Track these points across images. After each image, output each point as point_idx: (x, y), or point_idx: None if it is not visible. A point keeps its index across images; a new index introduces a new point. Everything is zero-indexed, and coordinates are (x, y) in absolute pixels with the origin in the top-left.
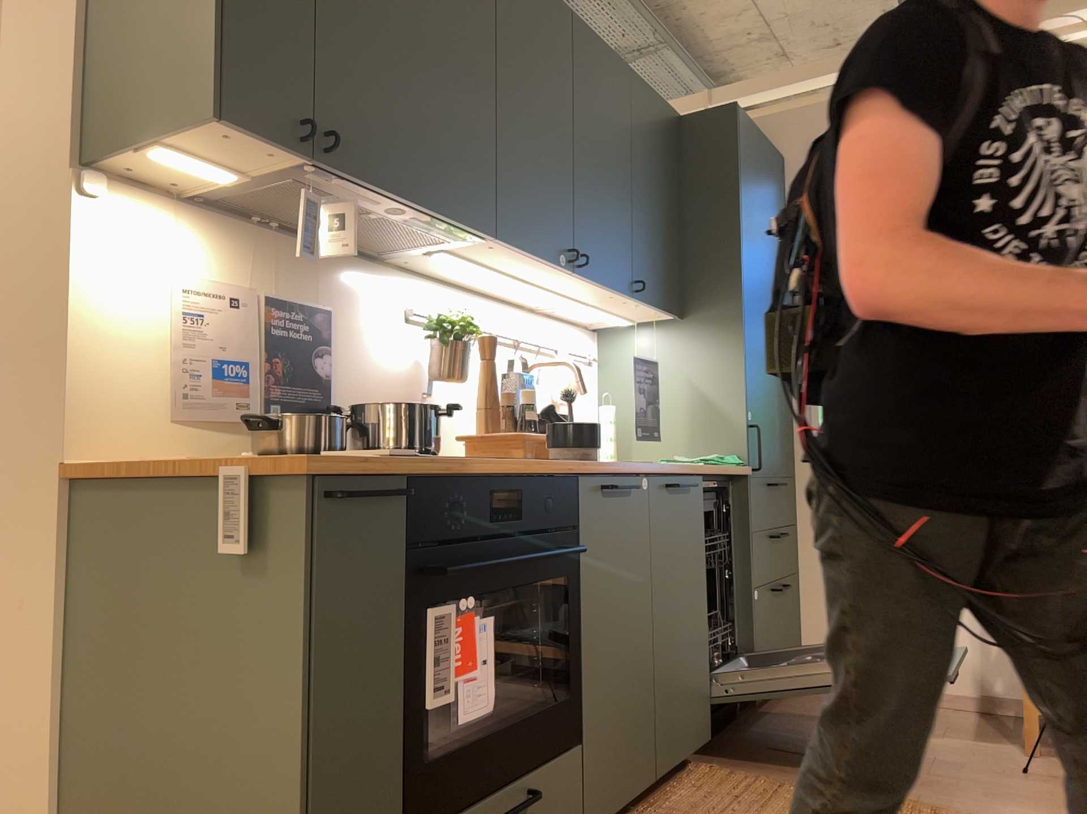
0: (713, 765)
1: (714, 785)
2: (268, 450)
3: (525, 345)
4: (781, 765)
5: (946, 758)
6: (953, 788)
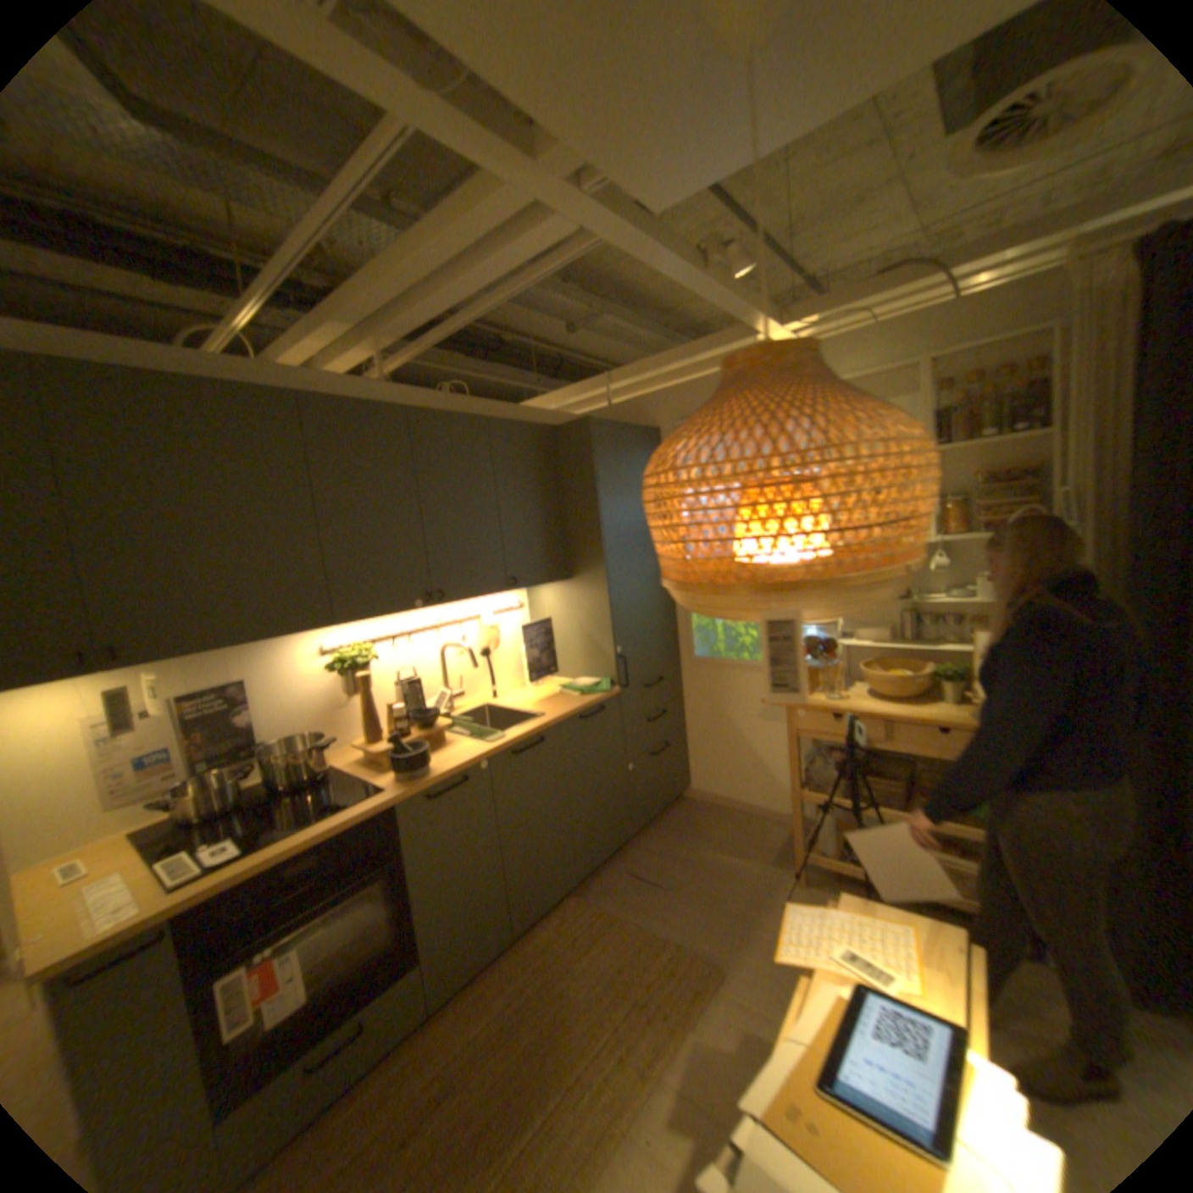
0: (582, 898)
1: (568, 925)
2: (174, 818)
3: (447, 624)
4: (625, 898)
5: (738, 890)
6: (723, 931)
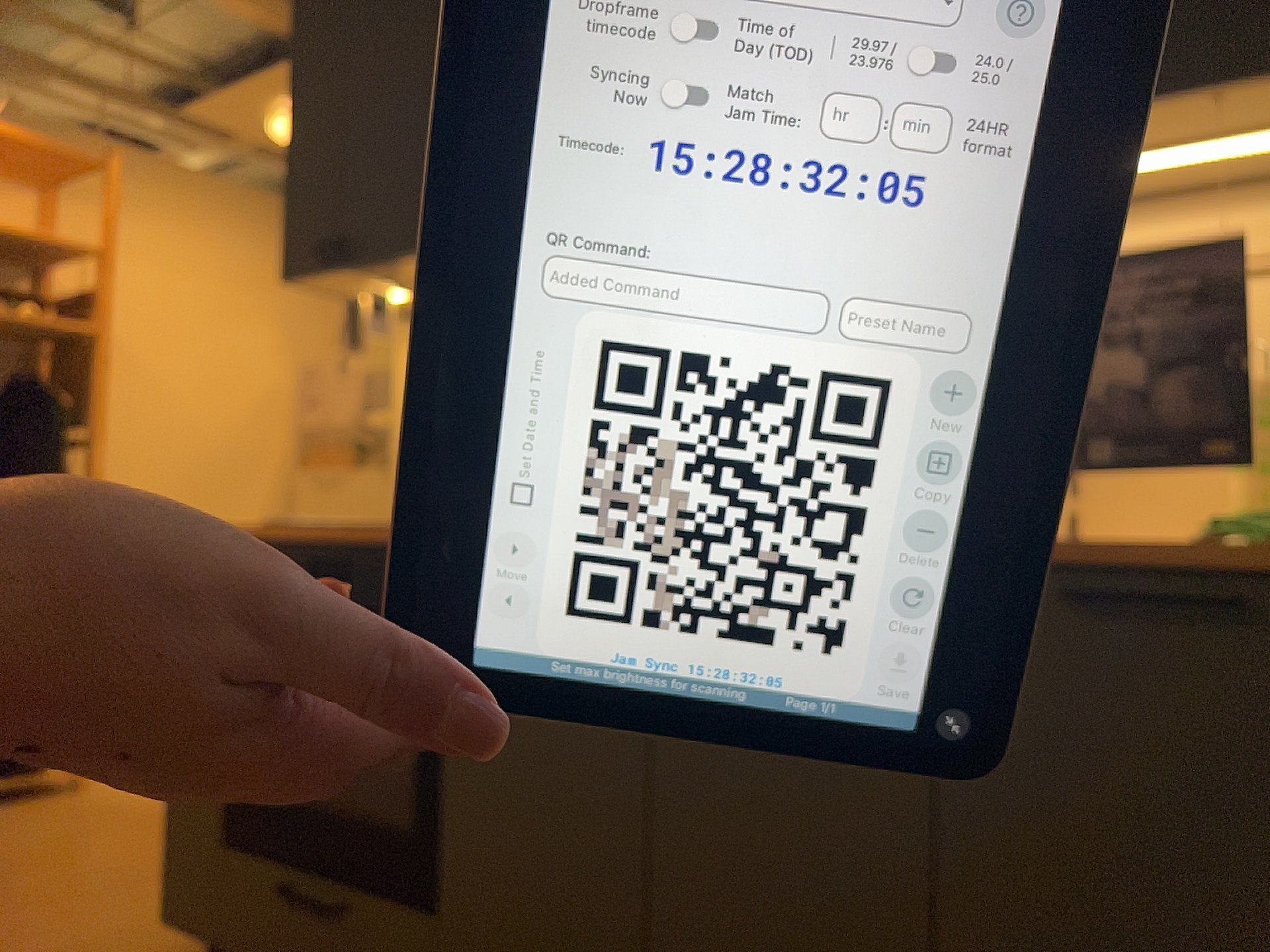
0: None
1: None
2: None
3: None
4: None
5: None
6: None
